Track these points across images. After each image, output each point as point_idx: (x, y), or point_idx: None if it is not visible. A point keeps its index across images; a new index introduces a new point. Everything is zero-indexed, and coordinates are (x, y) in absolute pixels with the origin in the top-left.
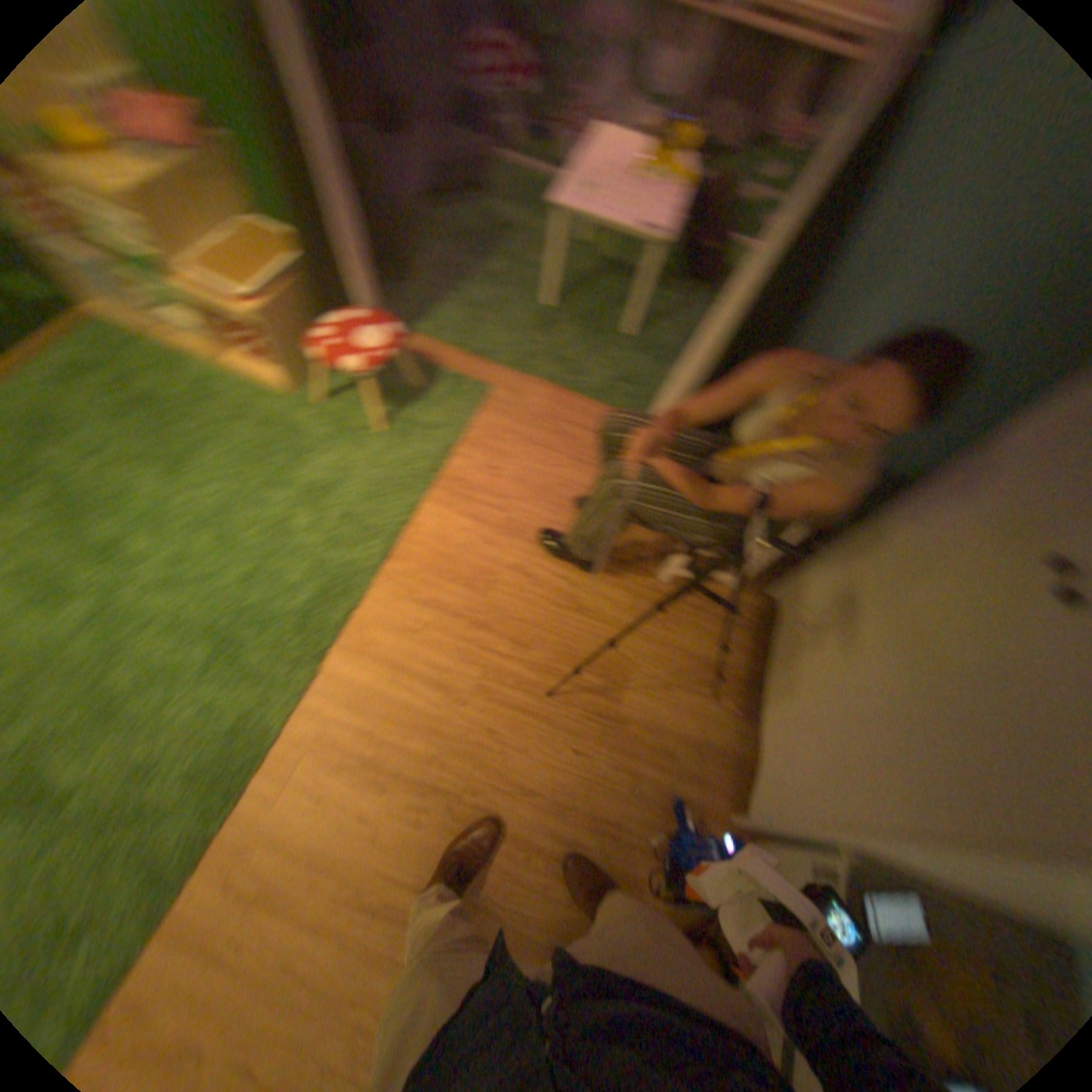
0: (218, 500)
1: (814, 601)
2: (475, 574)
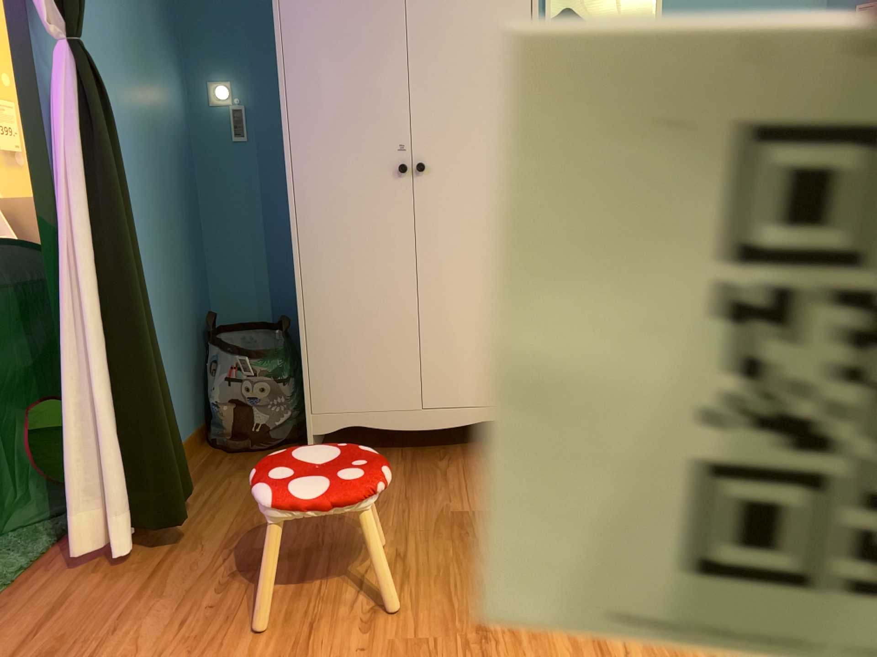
0: None
1: (344, 371)
2: None
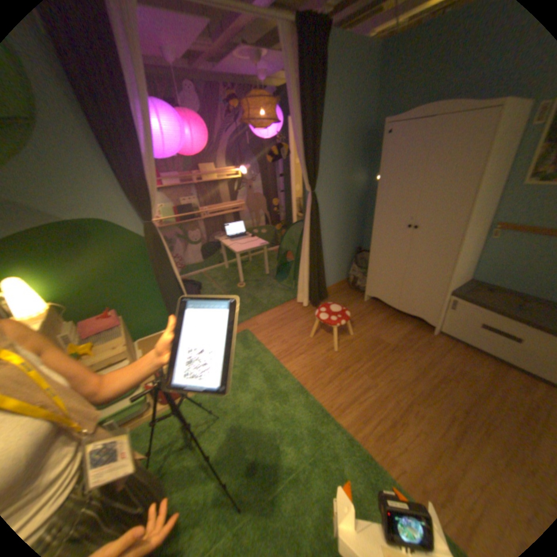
0: (234, 439)
1: (379, 282)
2: (324, 361)
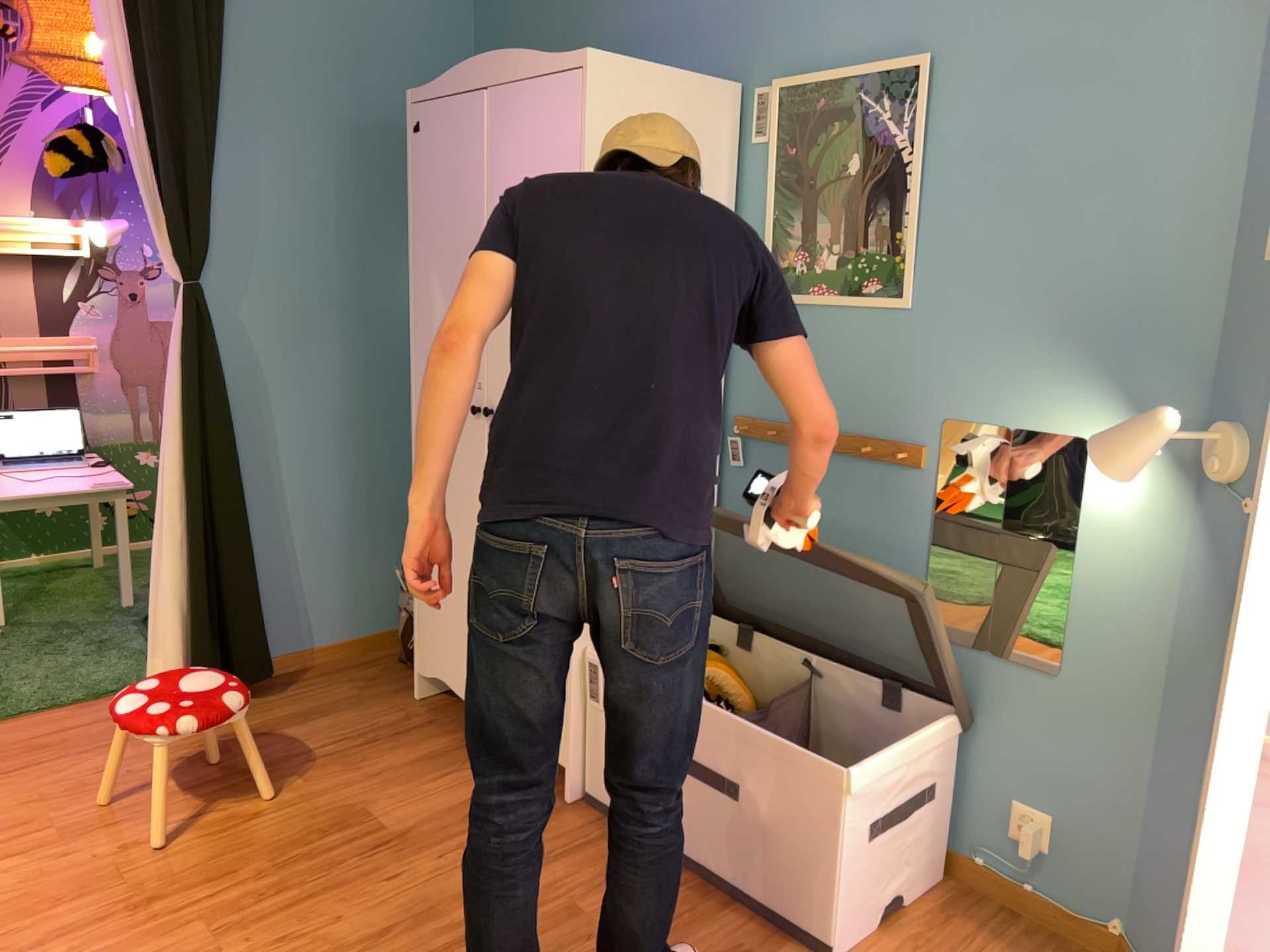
0: None
1: (437, 619)
2: (78, 881)
